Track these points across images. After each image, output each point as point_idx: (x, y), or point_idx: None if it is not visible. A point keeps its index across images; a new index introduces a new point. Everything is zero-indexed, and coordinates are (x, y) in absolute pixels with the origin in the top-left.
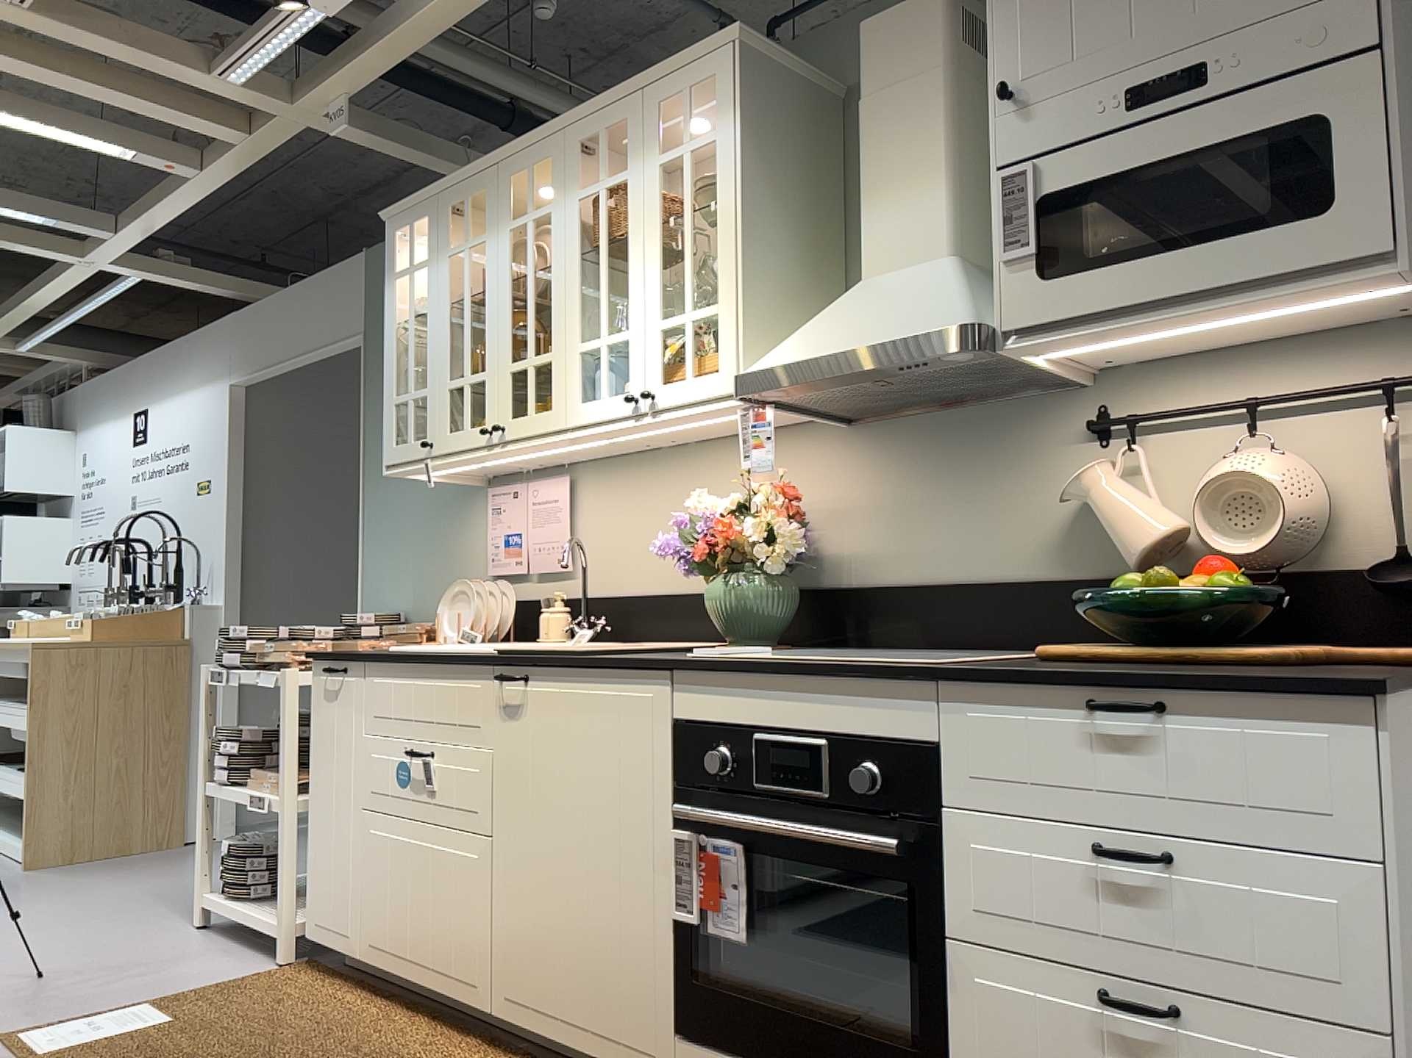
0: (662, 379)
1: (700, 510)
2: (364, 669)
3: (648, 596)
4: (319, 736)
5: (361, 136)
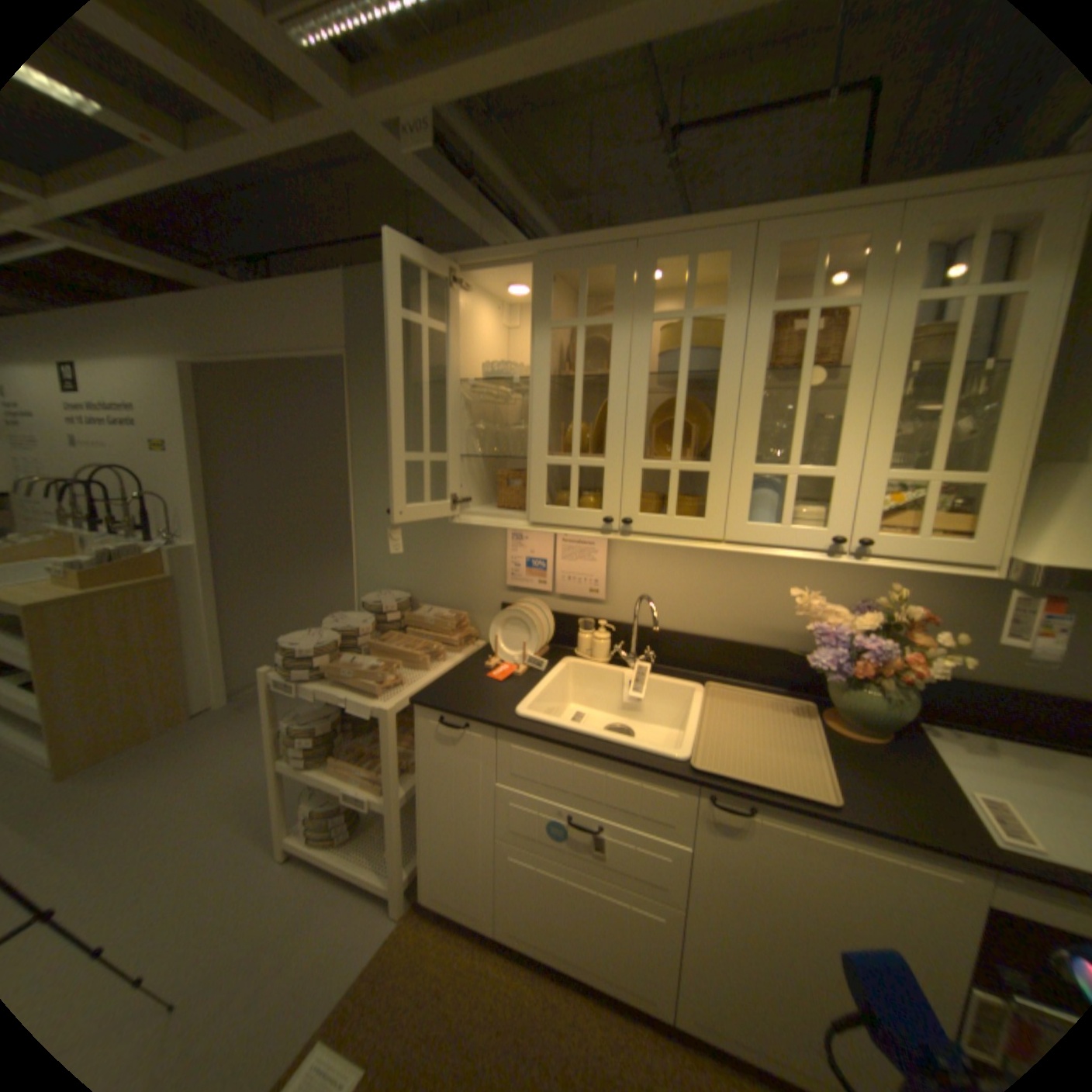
0: (883, 530)
1: (809, 609)
2: (496, 735)
3: (692, 636)
4: (430, 770)
5: (406, 154)
